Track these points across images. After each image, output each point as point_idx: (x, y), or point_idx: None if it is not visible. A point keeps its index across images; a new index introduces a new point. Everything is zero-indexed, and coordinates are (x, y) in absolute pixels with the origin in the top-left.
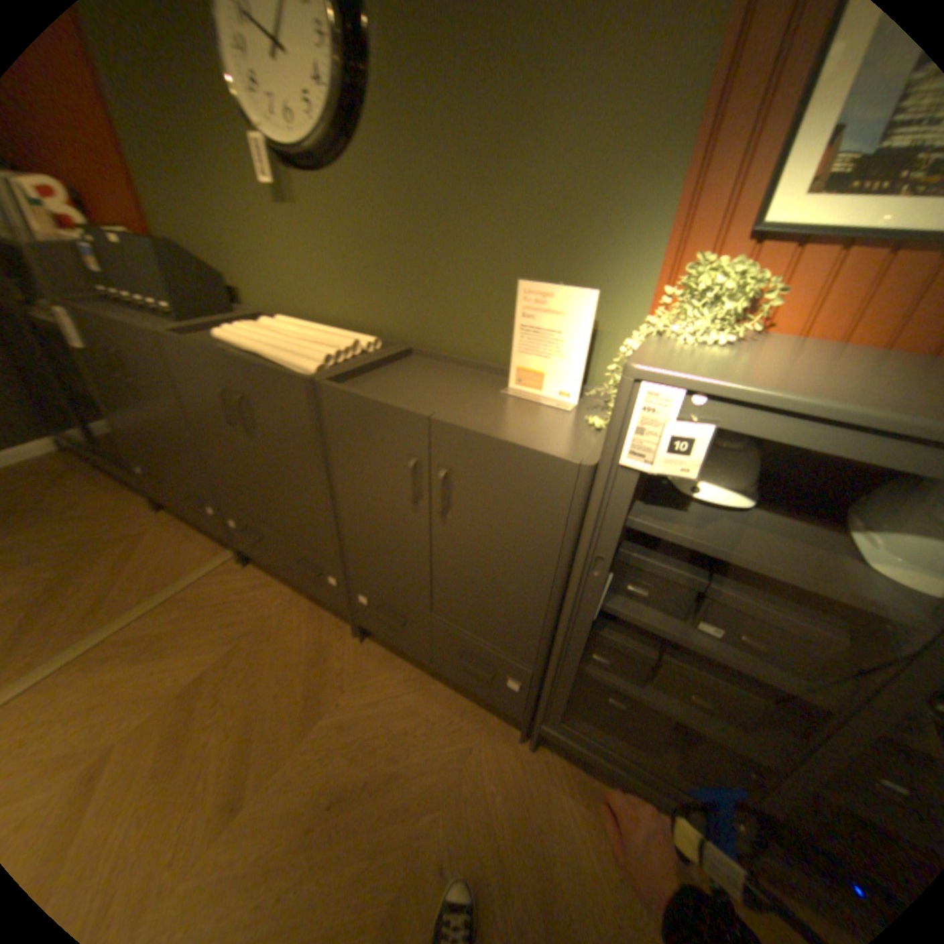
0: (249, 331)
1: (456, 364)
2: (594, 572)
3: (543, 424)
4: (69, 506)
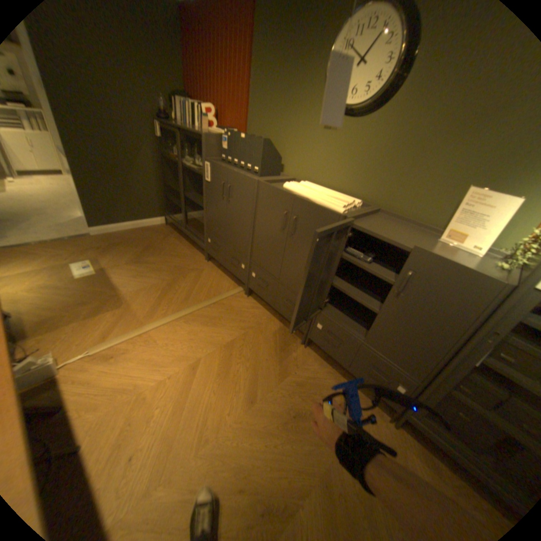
0: (301, 188)
1: (407, 221)
2: (490, 341)
3: (471, 261)
4: (174, 250)
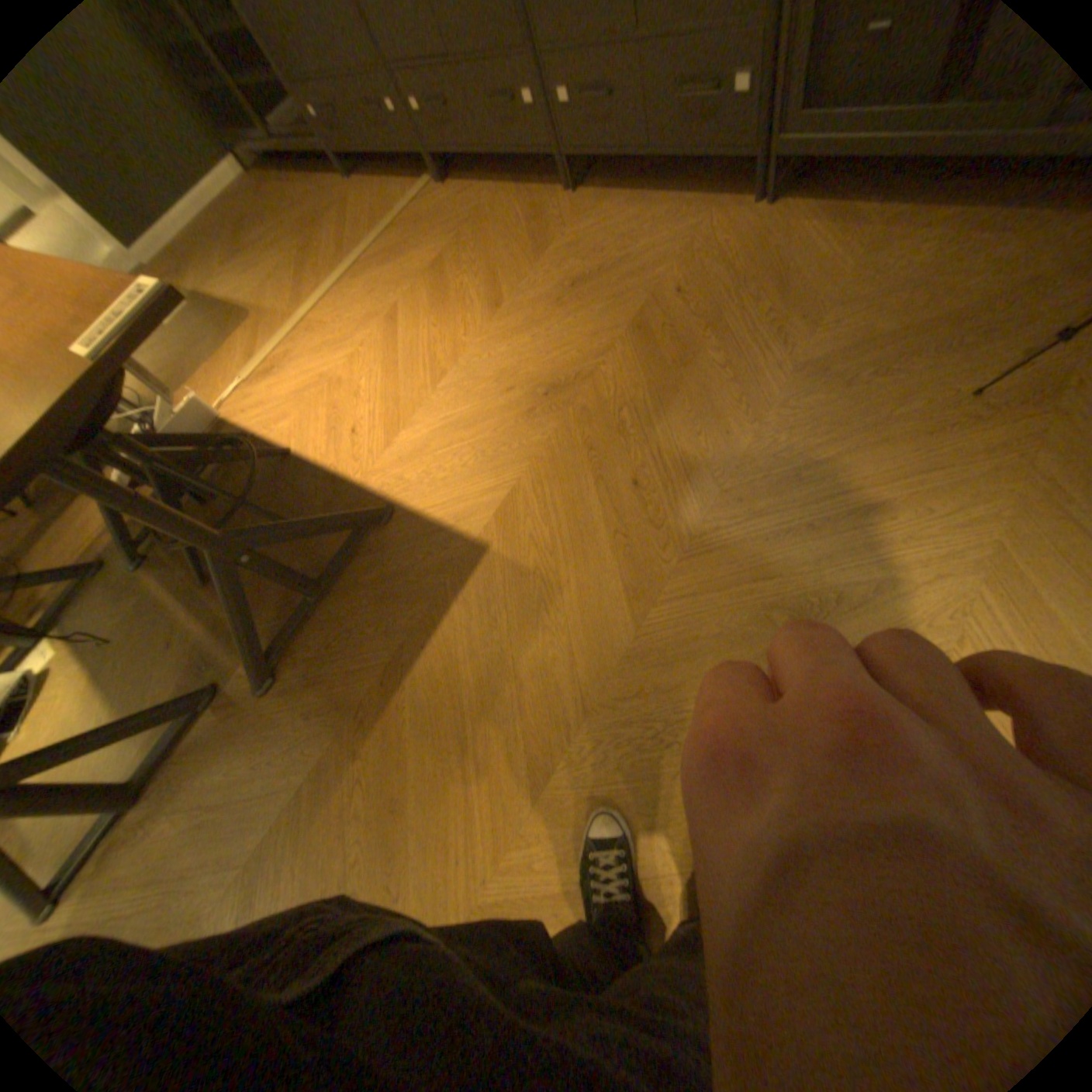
0: None
1: None
2: None
3: None
4: (281, 201)
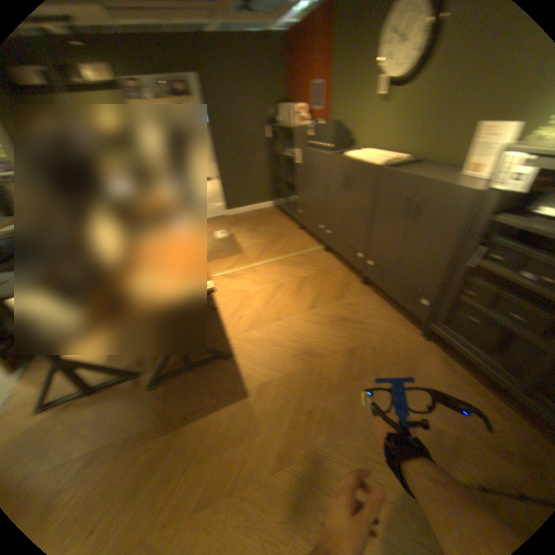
0: (358, 153)
1: (443, 165)
2: (473, 240)
3: (472, 183)
4: (275, 223)
